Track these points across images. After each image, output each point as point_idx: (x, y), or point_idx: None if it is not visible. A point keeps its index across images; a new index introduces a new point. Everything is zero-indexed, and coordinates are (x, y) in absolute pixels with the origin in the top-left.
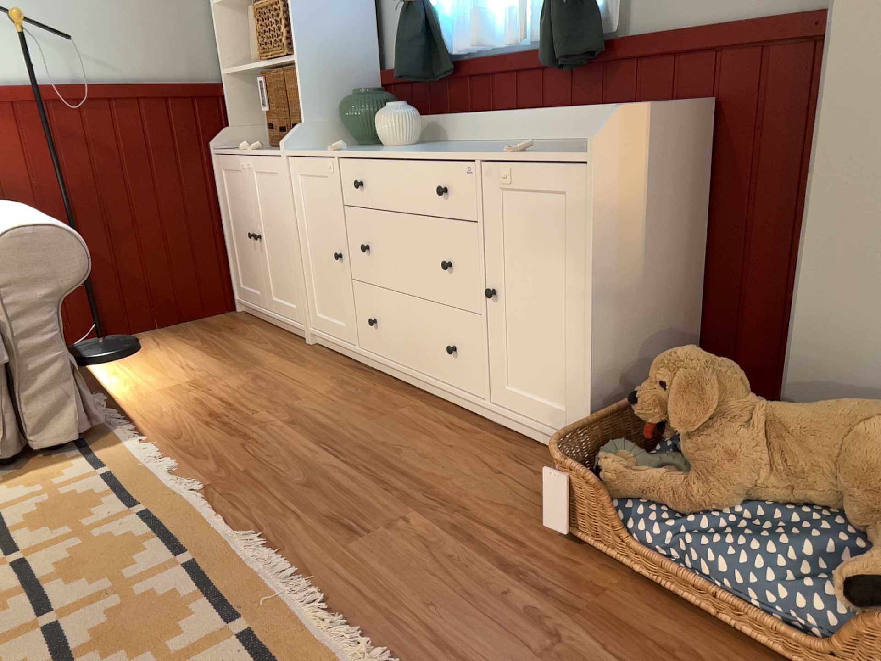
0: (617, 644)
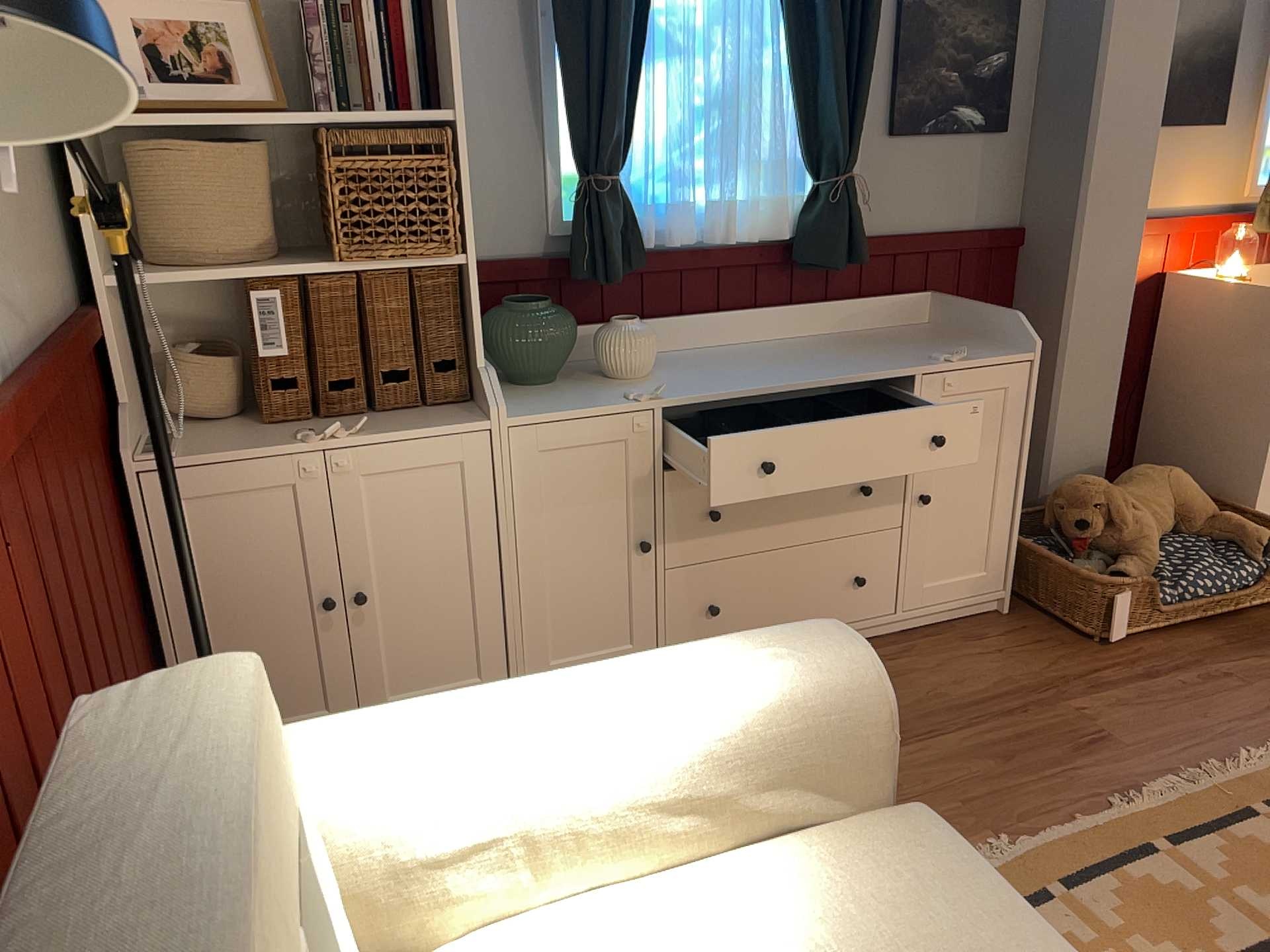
0: (1228, 658)
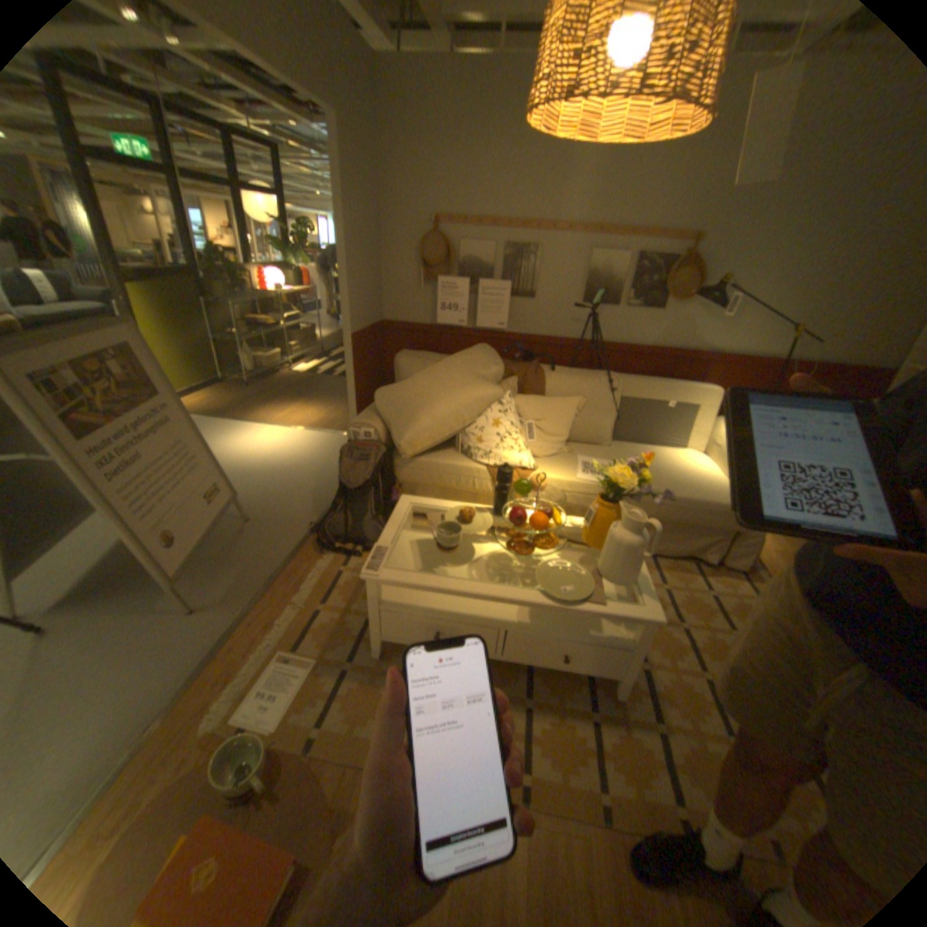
0: None
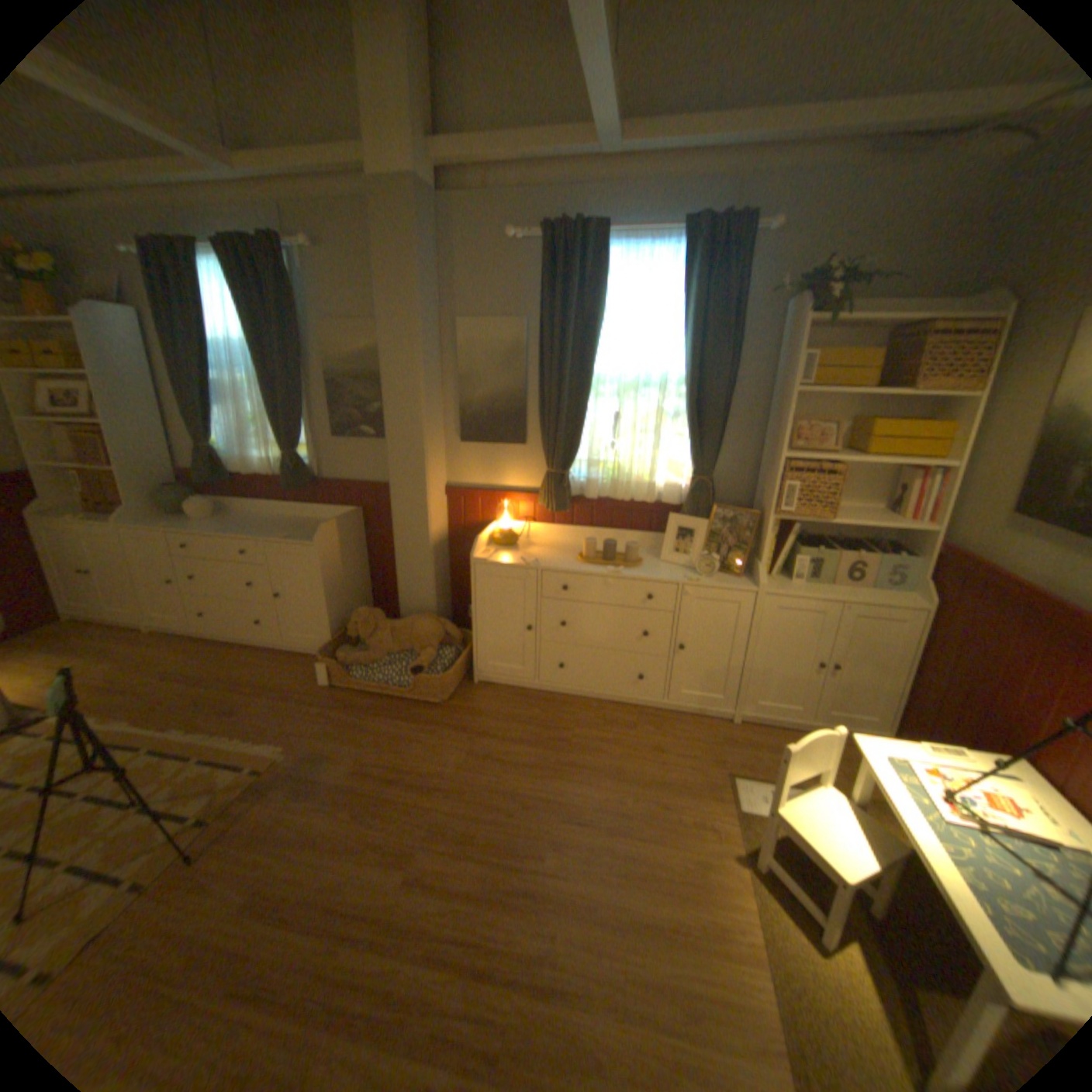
0: (350, 713)
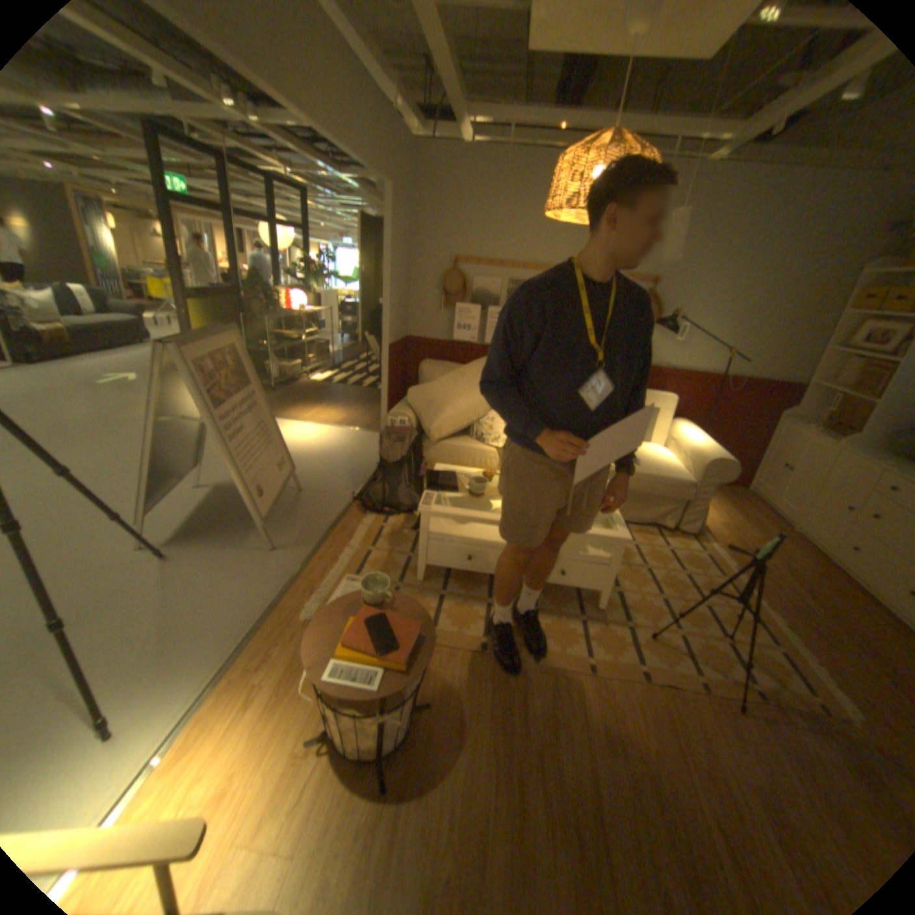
0: None
